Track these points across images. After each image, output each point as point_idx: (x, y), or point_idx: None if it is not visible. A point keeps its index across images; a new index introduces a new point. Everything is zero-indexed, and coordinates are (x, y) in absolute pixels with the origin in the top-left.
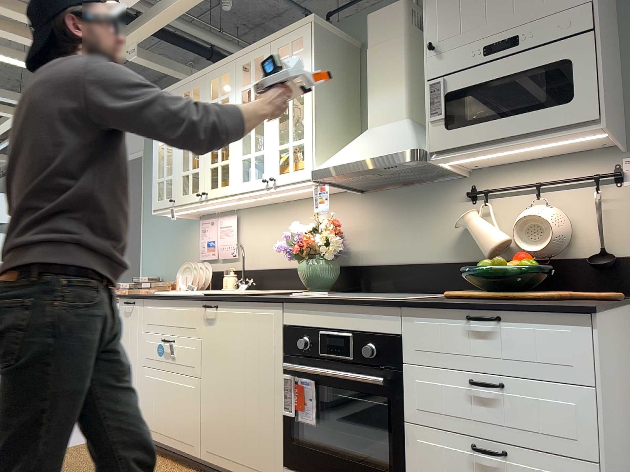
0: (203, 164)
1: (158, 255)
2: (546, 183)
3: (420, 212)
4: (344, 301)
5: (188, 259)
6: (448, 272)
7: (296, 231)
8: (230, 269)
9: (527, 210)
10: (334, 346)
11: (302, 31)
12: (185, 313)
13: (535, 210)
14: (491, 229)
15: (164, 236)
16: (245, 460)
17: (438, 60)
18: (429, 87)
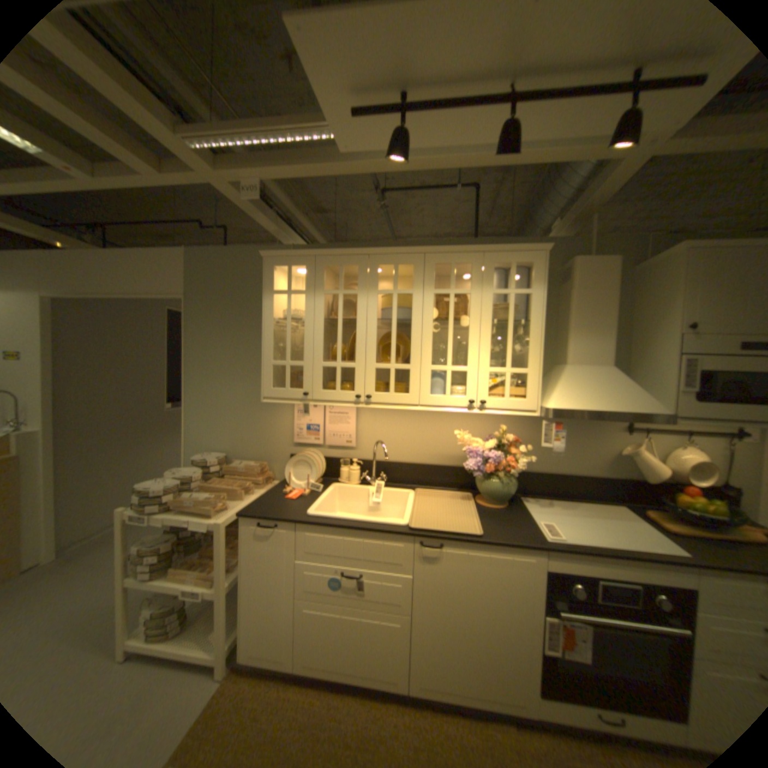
0: (364, 361)
1: (217, 427)
2: (699, 433)
3: (581, 435)
4: (638, 560)
5: (272, 437)
6: (604, 486)
7: (463, 440)
8: (344, 456)
9: (687, 452)
10: (615, 595)
11: (534, 255)
12: (384, 547)
13: (697, 455)
14: (662, 464)
15: (226, 407)
16: (484, 695)
17: (697, 339)
18: (686, 360)
